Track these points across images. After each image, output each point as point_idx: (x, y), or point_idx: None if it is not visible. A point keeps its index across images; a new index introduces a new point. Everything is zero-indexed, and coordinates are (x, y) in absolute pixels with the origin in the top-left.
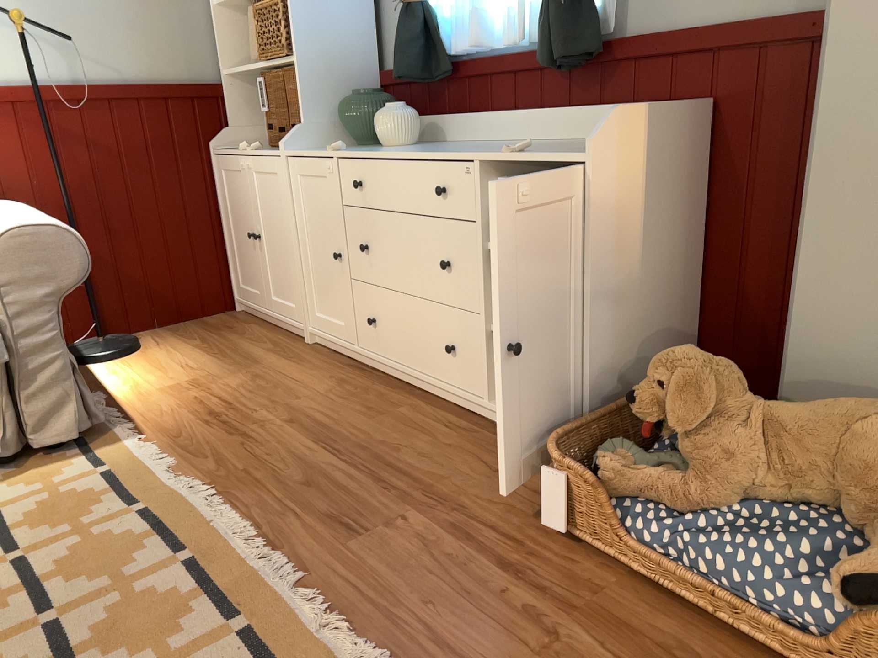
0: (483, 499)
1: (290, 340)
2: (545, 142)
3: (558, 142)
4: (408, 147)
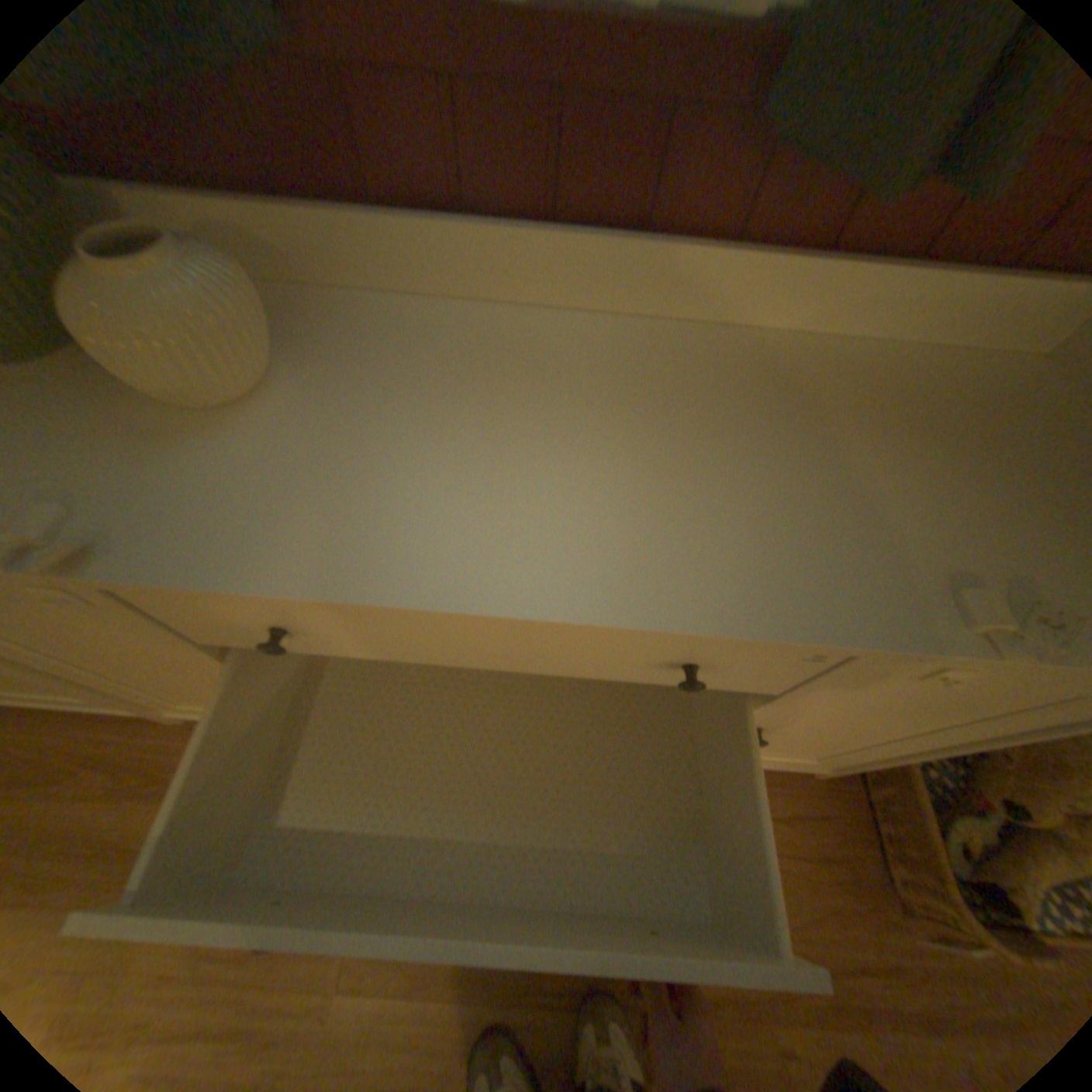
0: (804, 924)
1: (120, 729)
2: (713, 346)
3: (753, 349)
4: (310, 406)
